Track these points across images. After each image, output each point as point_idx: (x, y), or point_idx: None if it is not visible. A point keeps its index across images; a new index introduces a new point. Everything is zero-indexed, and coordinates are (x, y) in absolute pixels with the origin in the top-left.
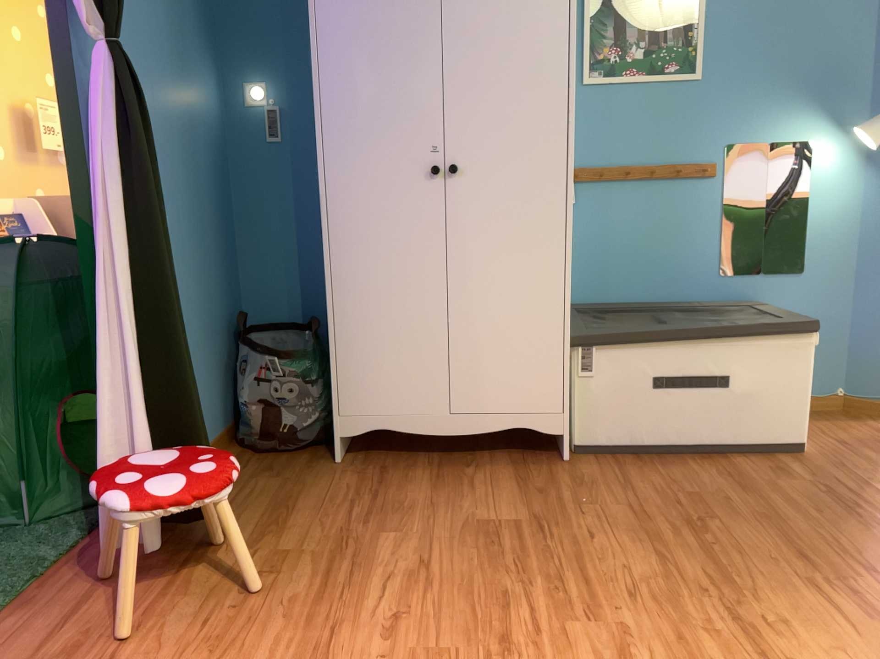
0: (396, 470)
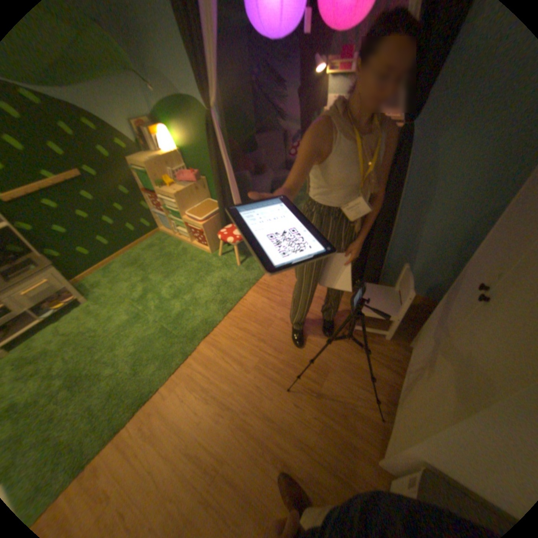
0: (392, 368)
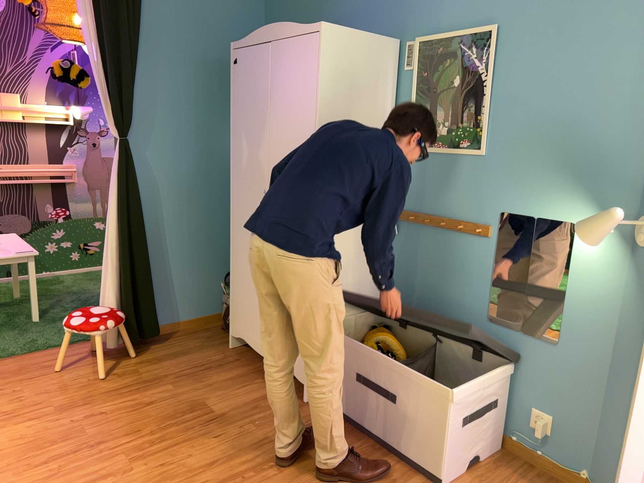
0: (238, 364)
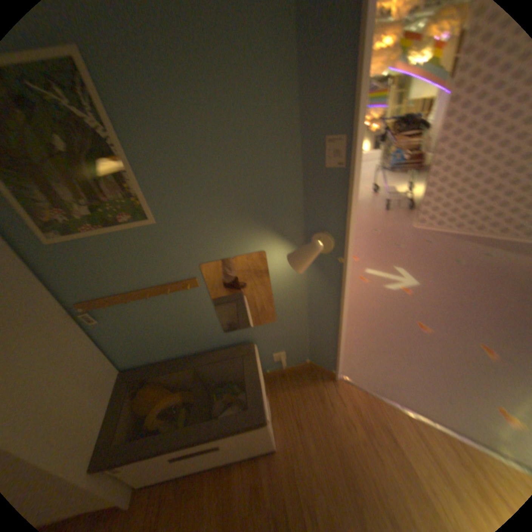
0: None
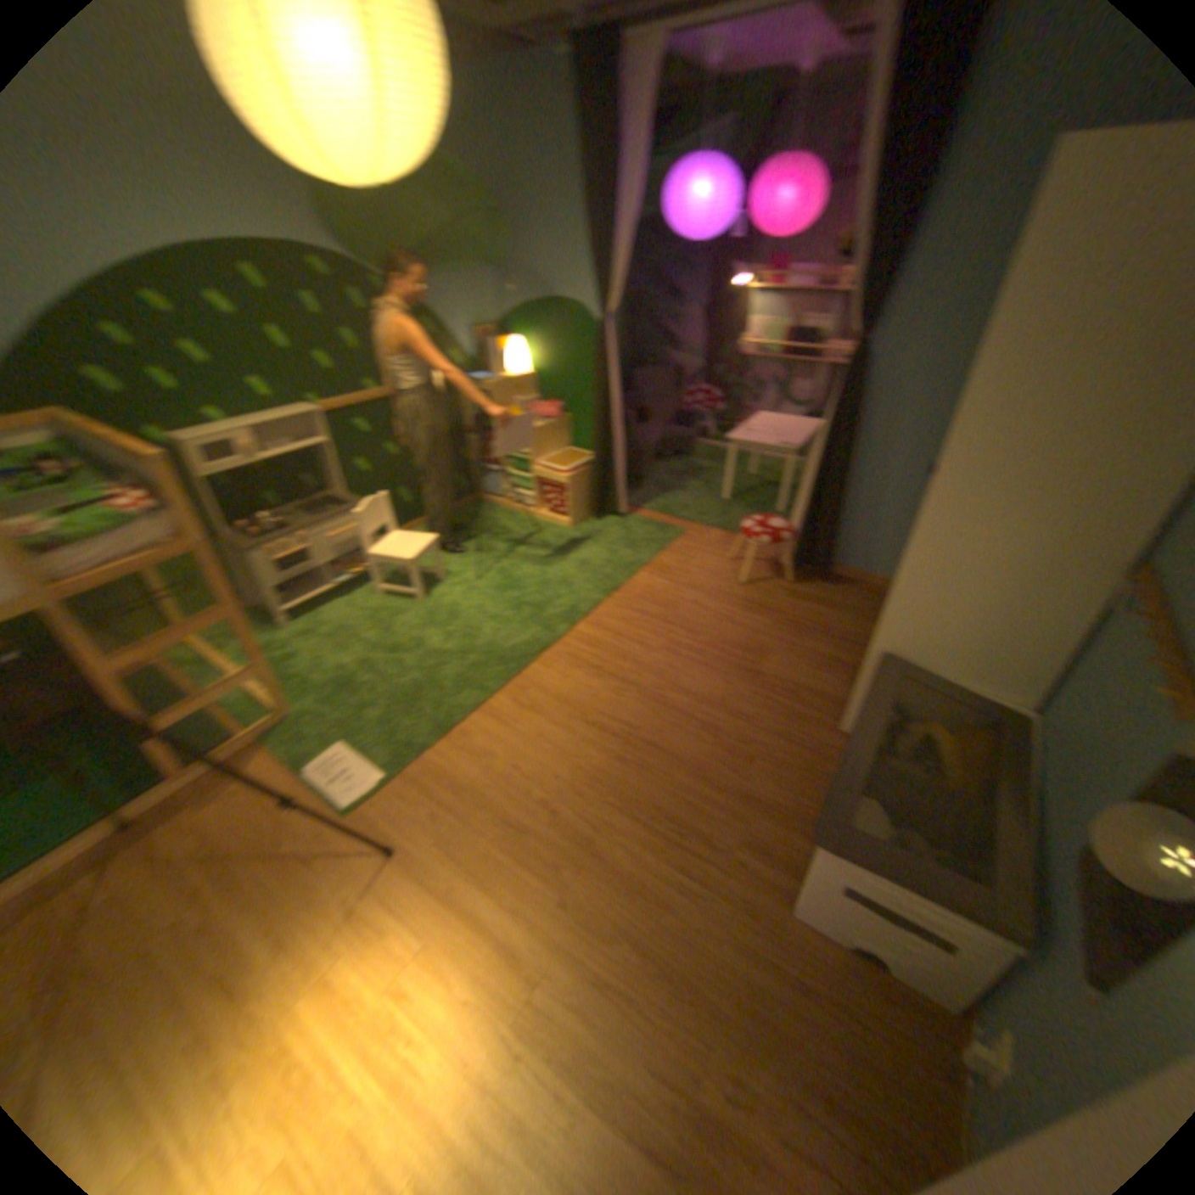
0: (855, 651)
